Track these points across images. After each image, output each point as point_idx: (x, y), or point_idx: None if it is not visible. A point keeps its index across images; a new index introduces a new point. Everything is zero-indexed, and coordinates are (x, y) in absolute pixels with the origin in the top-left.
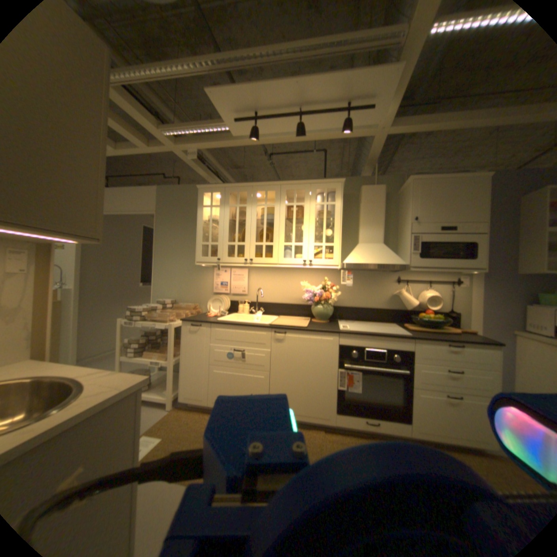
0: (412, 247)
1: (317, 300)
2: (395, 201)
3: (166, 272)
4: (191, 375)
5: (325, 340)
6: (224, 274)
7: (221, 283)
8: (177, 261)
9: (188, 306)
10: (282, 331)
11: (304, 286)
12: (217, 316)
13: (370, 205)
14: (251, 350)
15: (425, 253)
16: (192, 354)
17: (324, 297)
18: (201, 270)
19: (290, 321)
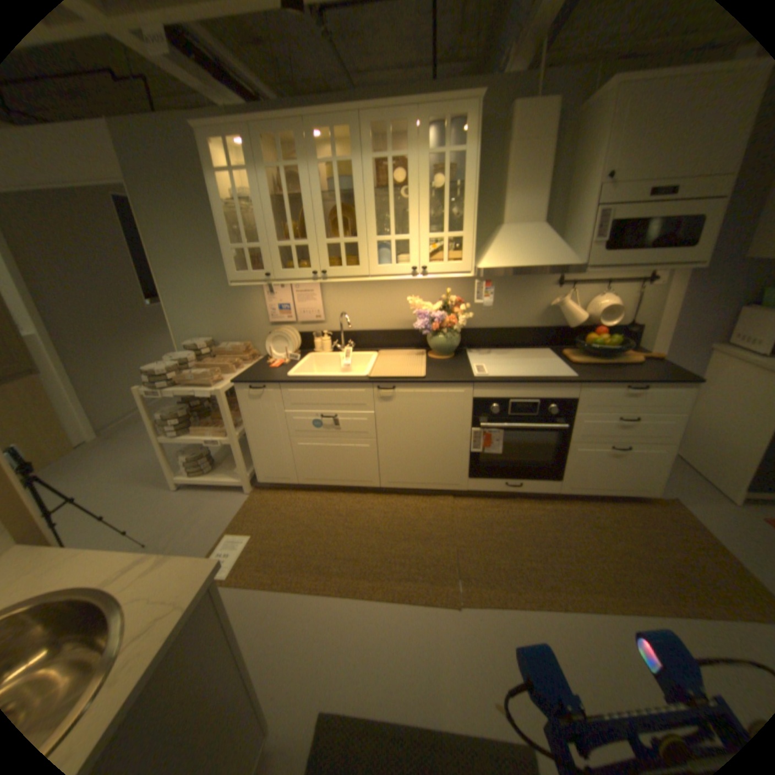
0: (597, 232)
1: (437, 327)
2: (573, 130)
3: (184, 297)
4: (268, 453)
5: (455, 395)
6: (282, 294)
7: (280, 308)
8: (196, 277)
9: (236, 351)
10: (390, 387)
11: (415, 306)
12: (287, 365)
13: (529, 146)
14: (348, 416)
15: (617, 241)
16: (262, 428)
17: (447, 323)
18: (242, 288)
19: (399, 365)
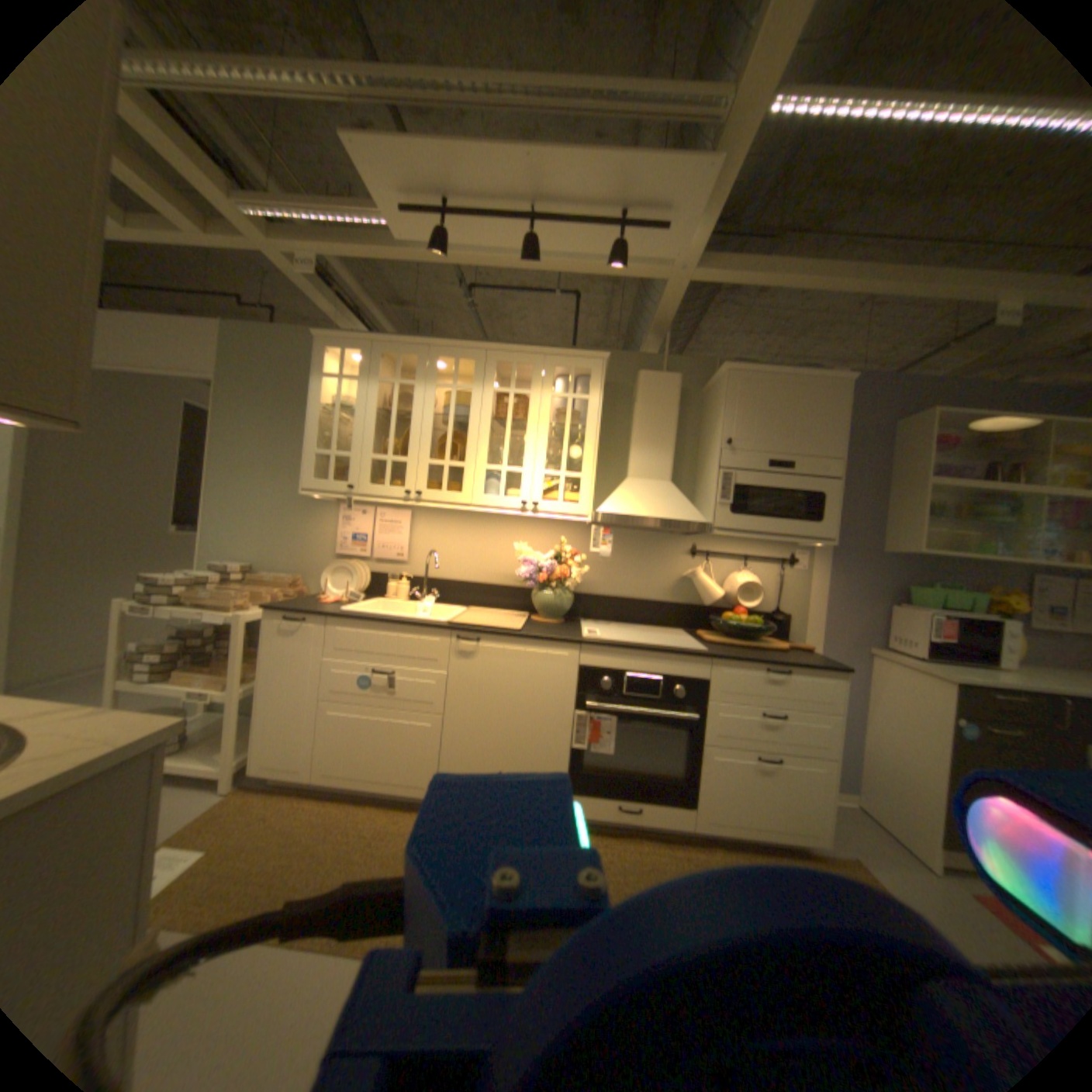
0: (720, 493)
1: (544, 580)
2: (696, 406)
3: (233, 507)
4: (277, 722)
5: (555, 657)
6: (361, 520)
7: (354, 537)
8: (258, 485)
9: (278, 580)
10: (472, 636)
11: (521, 553)
12: (342, 603)
13: (652, 408)
14: (408, 672)
15: (741, 505)
16: (281, 680)
17: (557, 576)
18: (313, 507)
19: (491, 619)
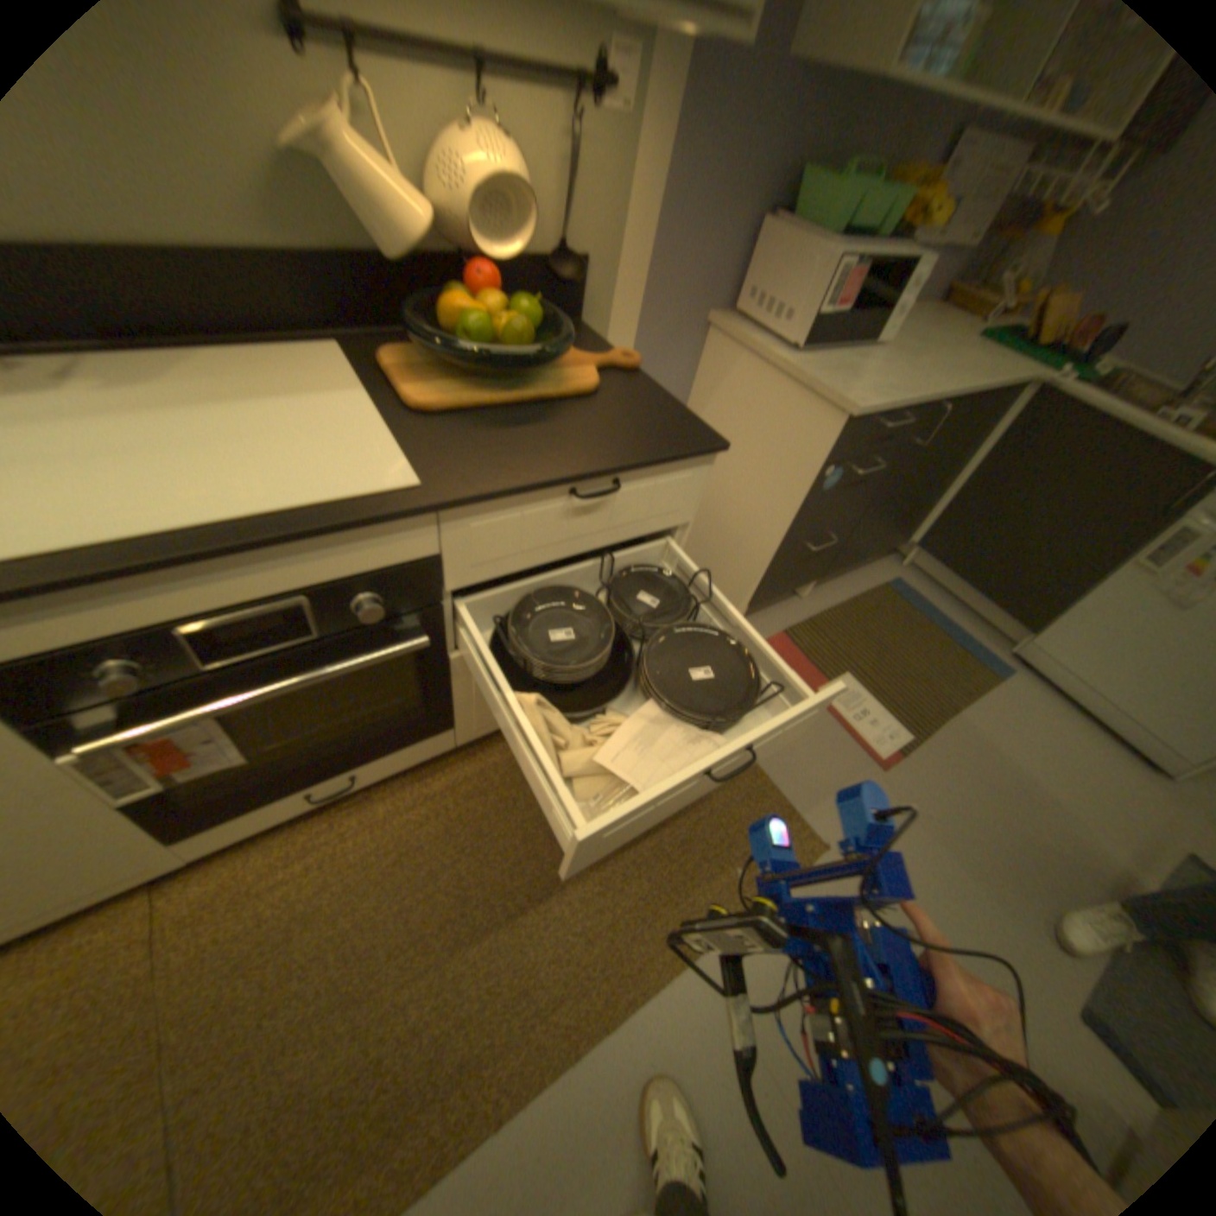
0: None
1: None
2: None
3: None
4: None
5: None
6: None
7: None
8: None
9: None
10: None
11: None
12: None
13: None
14: None
15: None
16: None
17: None
18: None
19: None
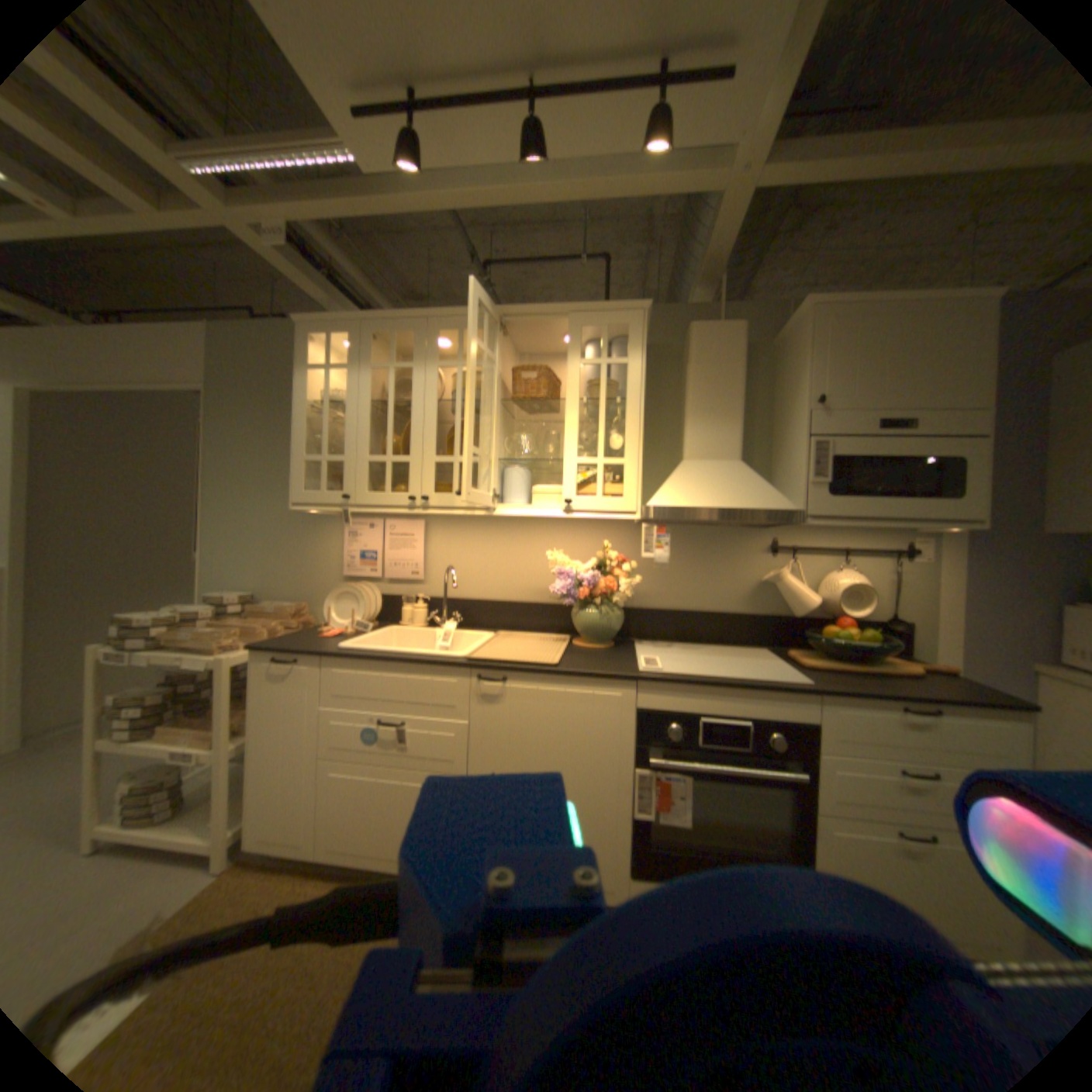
0: (813, 469)
1: (587, 595)
2: (767, 364)
3: (232, 530)
4: (272, 786)
5: (605, 699)
6: (369, 535)
7: (362, 554)
8: (256, 503)
9: (280, 610)
10: (497, 675)
11: (556, 563)
12: (347, 635)
13: (711, 369)
14: (421, 723)
15: (844, 484)
16: (274, 735)
17: (602, 590)
18: (316, 523)
19: (522, 647)
